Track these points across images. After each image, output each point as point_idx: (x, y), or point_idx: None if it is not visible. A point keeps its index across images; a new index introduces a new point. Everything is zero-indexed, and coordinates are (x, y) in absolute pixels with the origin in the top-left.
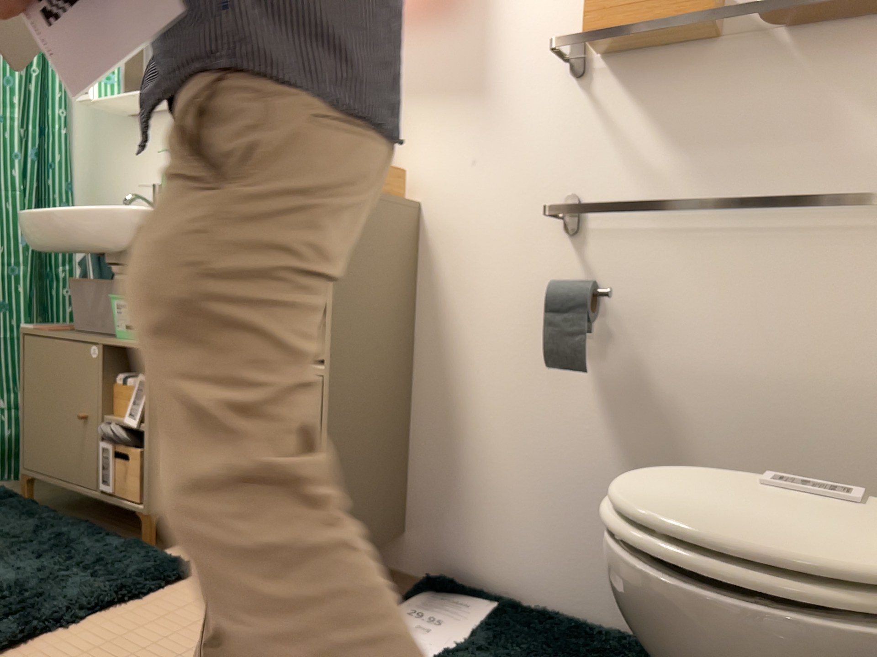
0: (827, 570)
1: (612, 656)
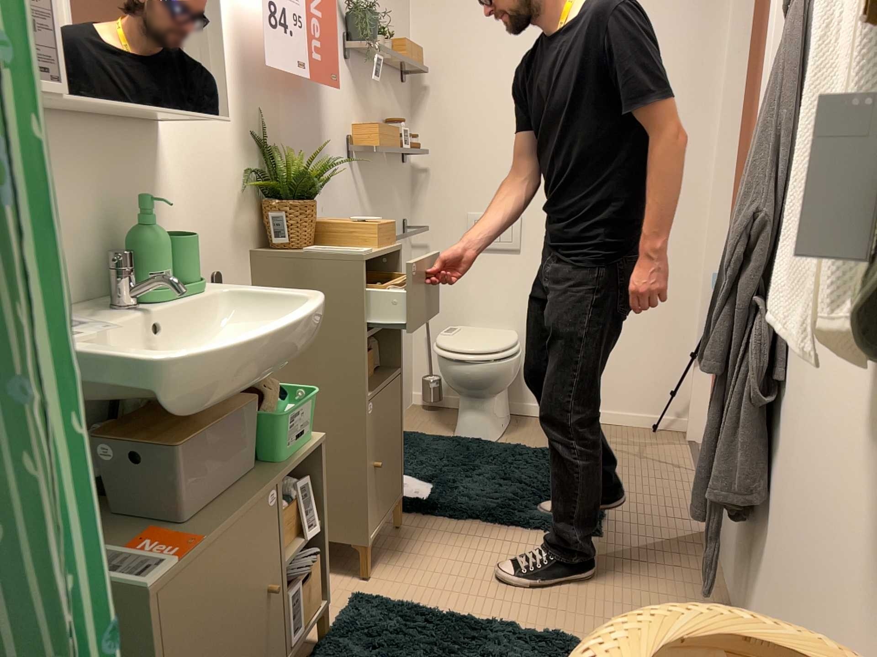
0: (515, 339)
1: (405, 443)
